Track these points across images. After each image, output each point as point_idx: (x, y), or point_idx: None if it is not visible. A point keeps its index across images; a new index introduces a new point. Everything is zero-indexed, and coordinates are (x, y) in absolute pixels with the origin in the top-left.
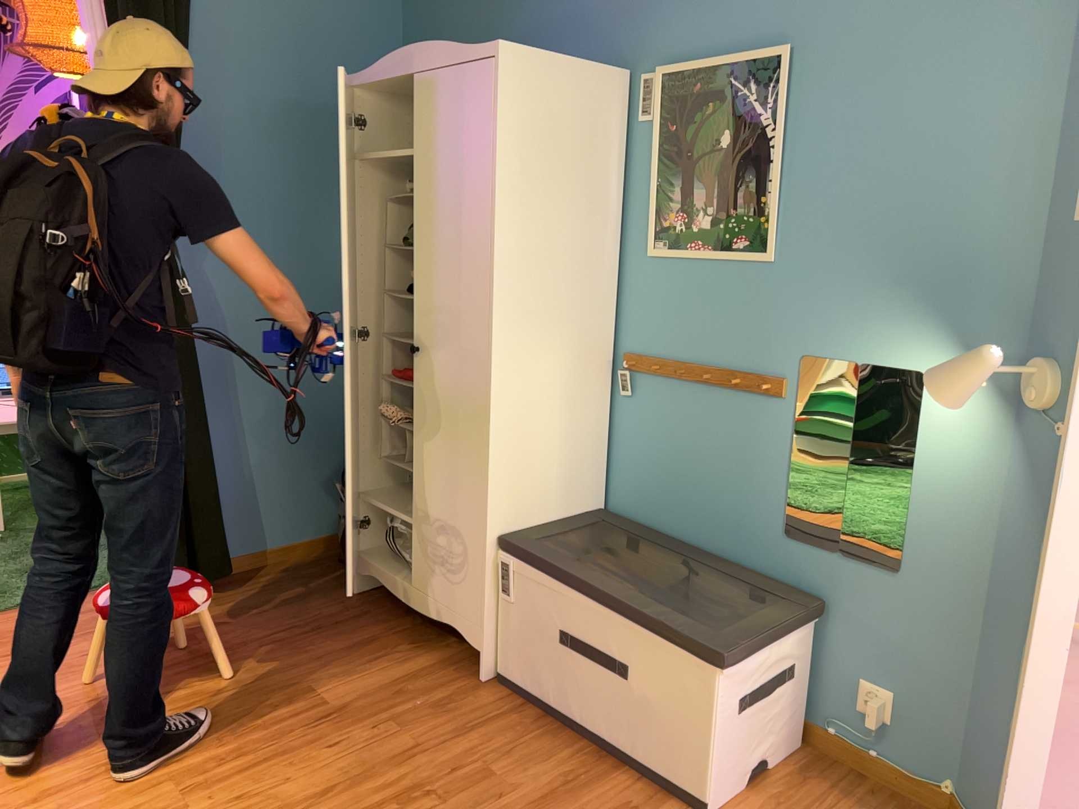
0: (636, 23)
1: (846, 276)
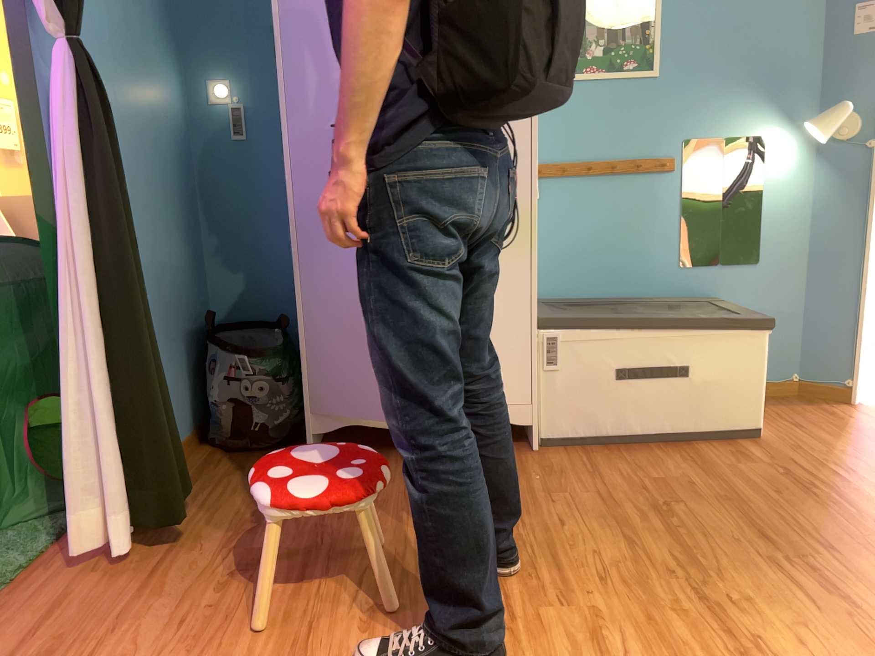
0: None
1: (711, 82)
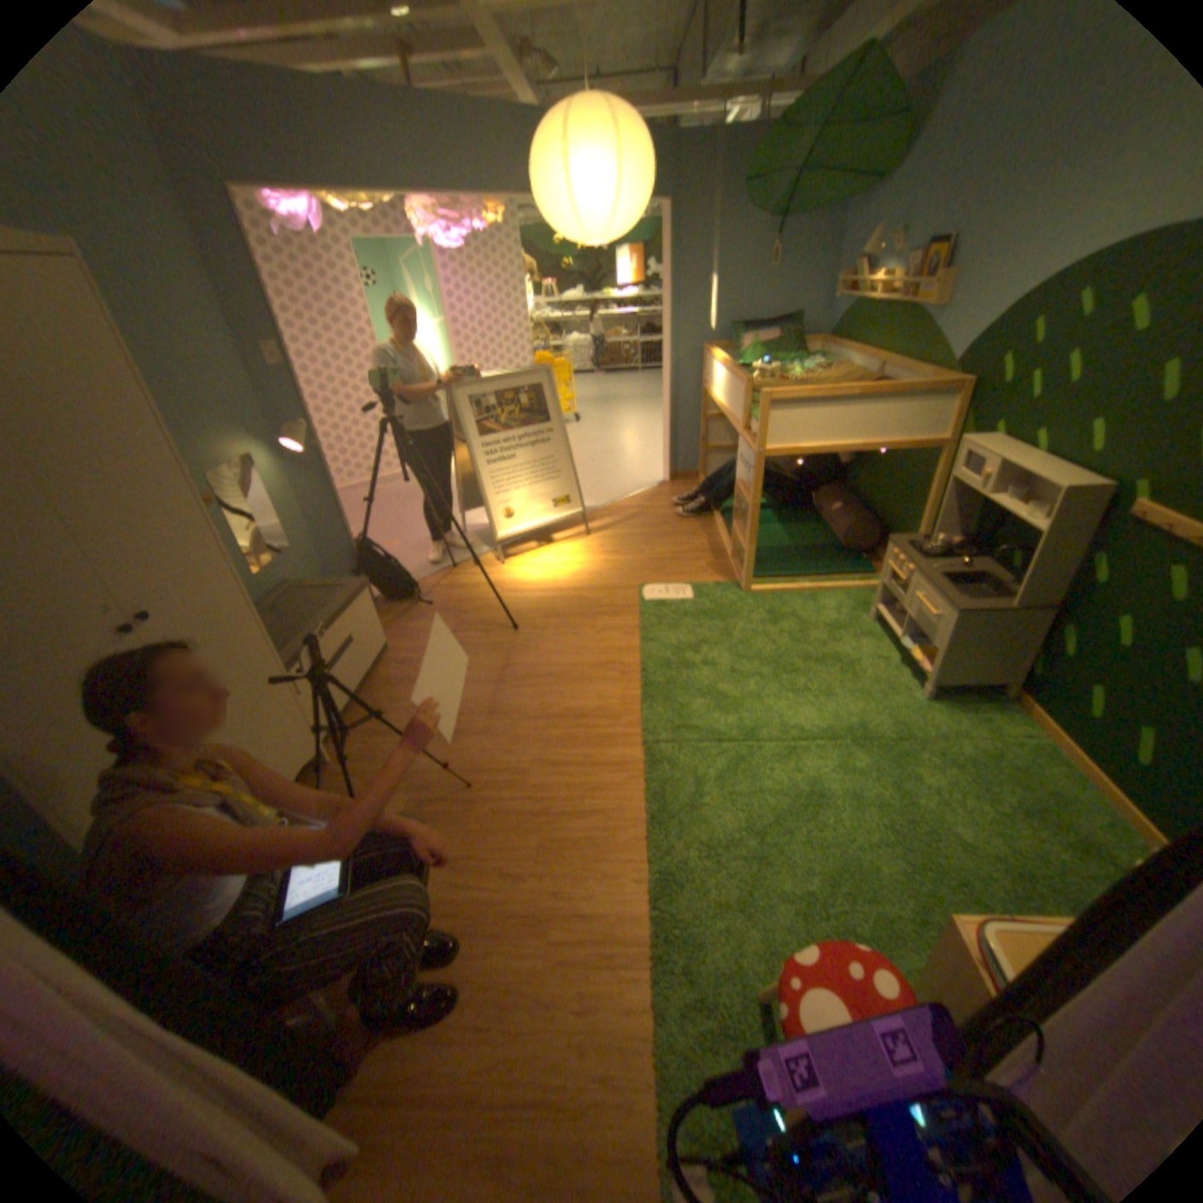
0: None
1: (197, 420)
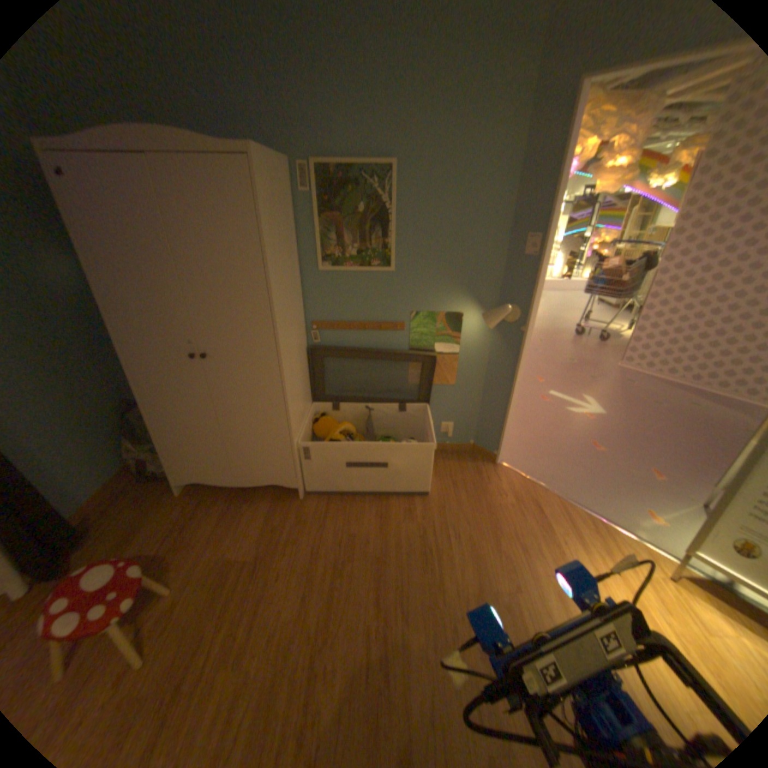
0: (285, 123)
1: (429, 276)
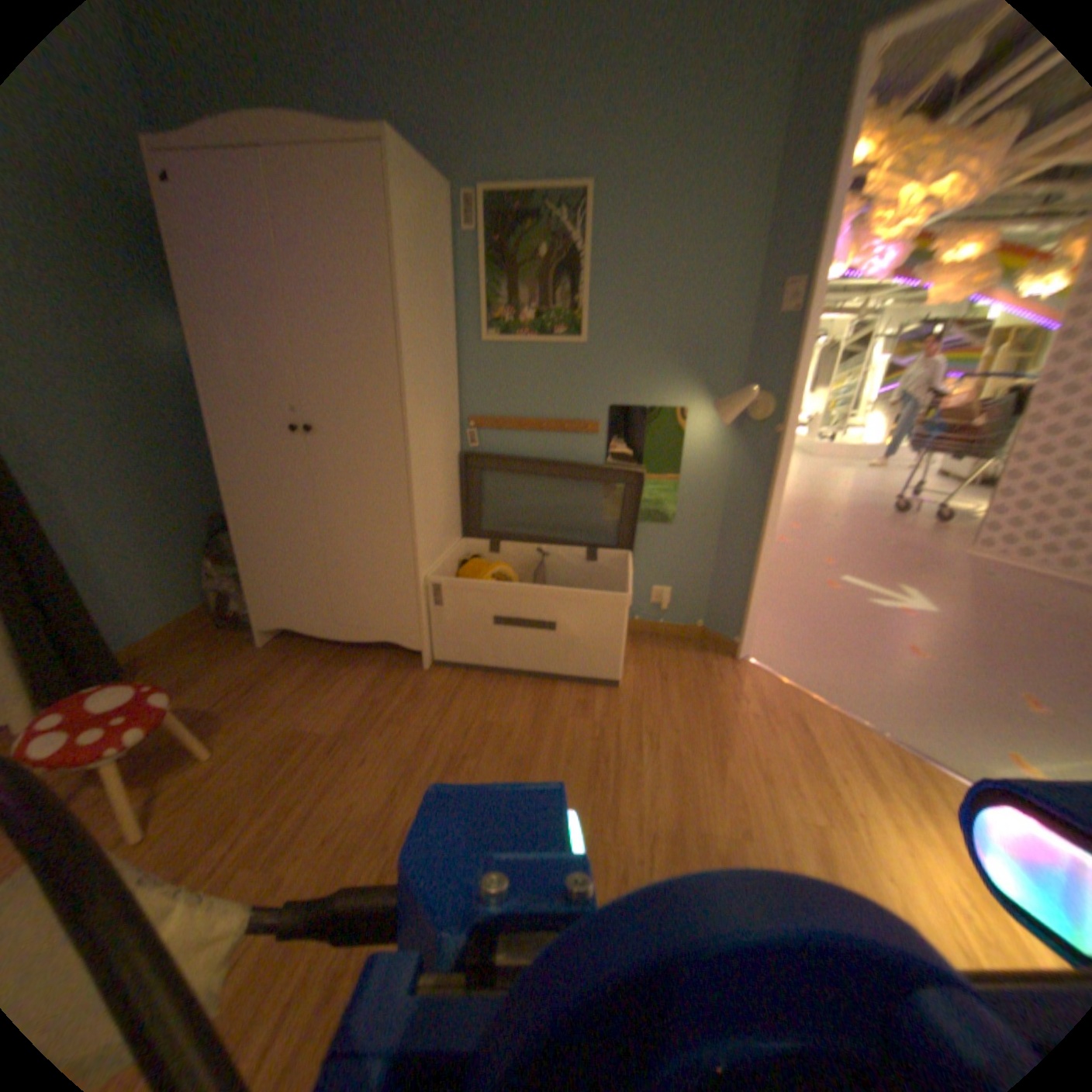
0: (449, 139)
1: (637, 350)
